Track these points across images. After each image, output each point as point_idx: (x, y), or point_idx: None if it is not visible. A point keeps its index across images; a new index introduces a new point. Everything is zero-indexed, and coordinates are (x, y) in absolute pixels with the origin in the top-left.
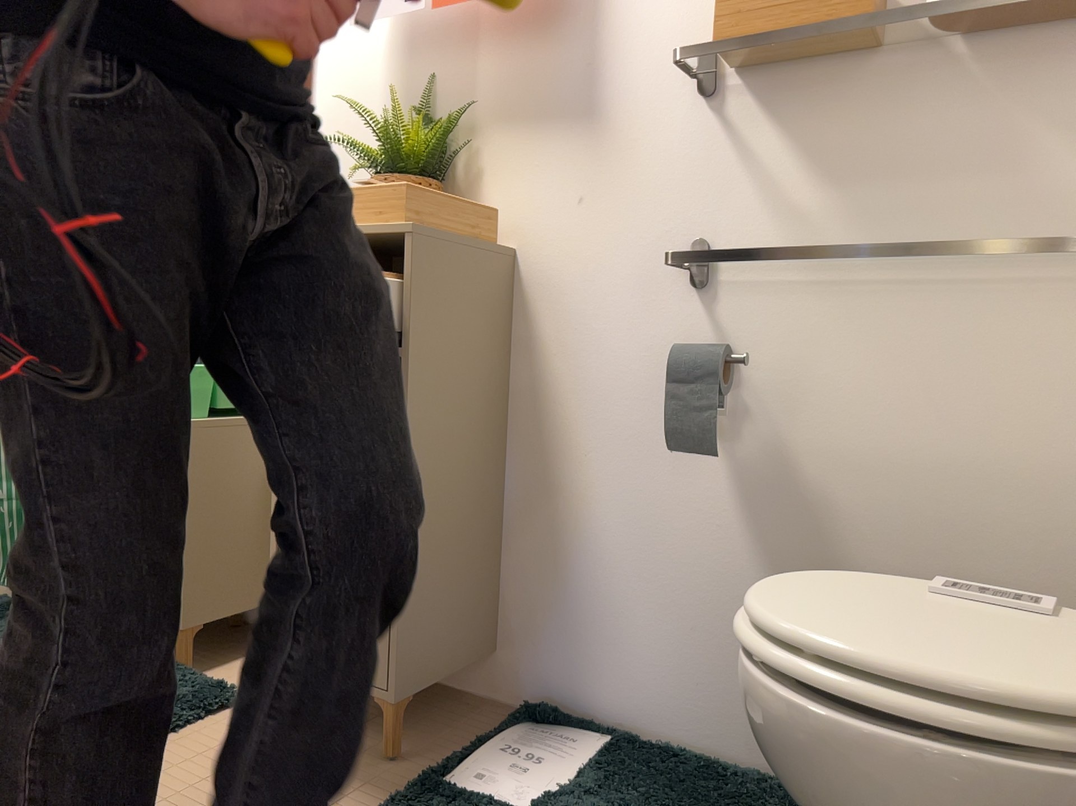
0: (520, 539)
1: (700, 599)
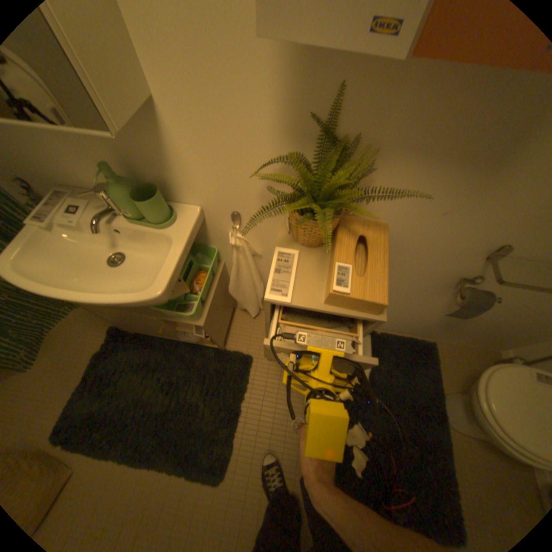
0: None
1: (413, 317)
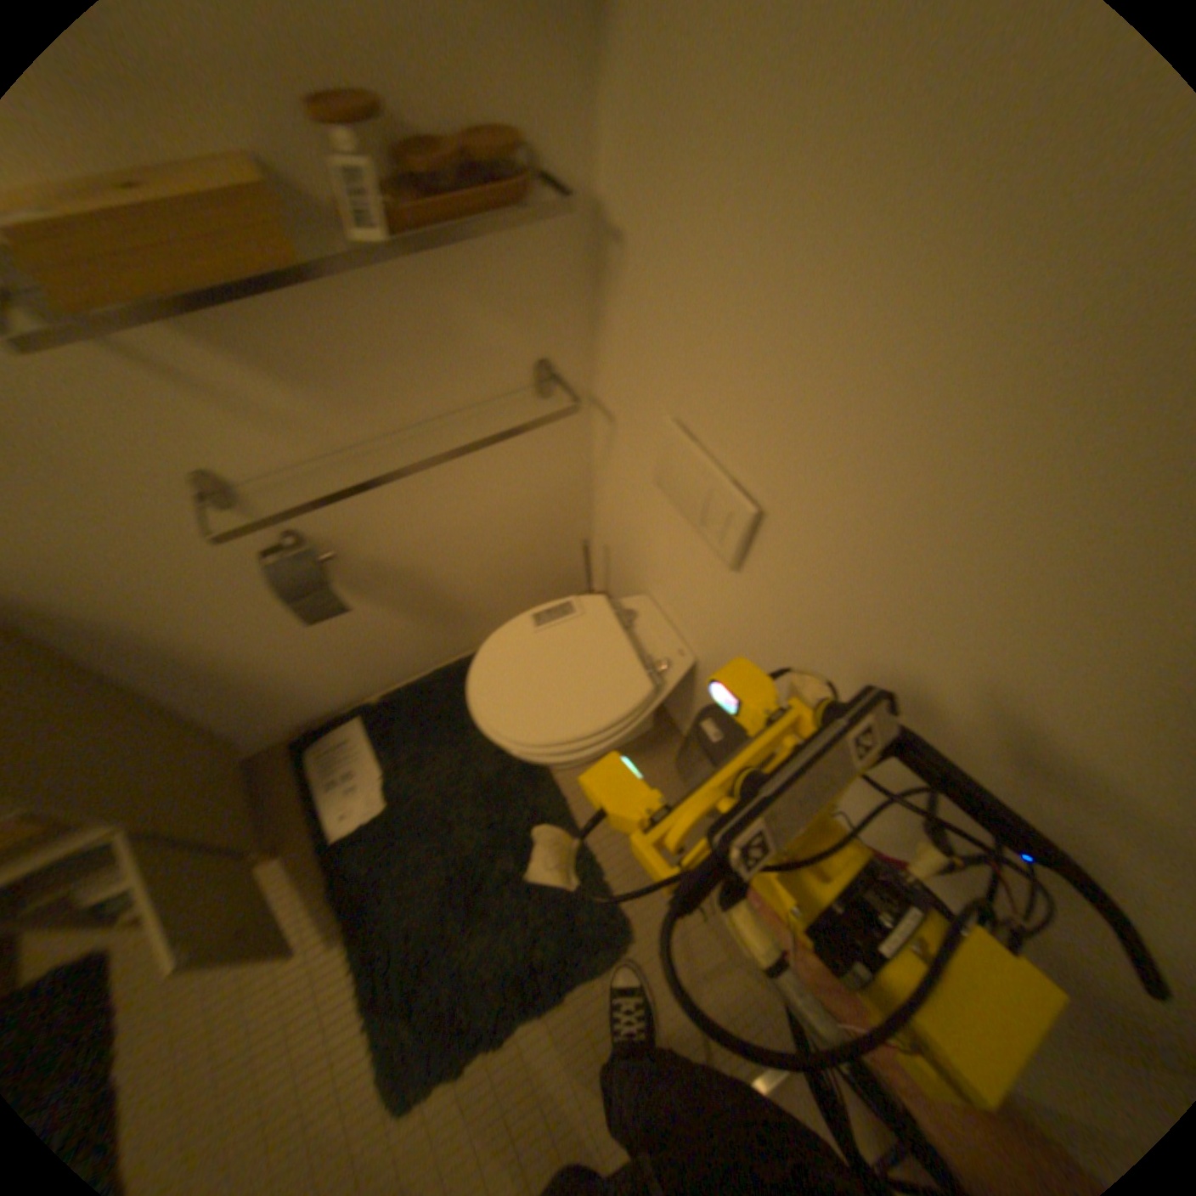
0: (192, 709)
1: (361, 646)
